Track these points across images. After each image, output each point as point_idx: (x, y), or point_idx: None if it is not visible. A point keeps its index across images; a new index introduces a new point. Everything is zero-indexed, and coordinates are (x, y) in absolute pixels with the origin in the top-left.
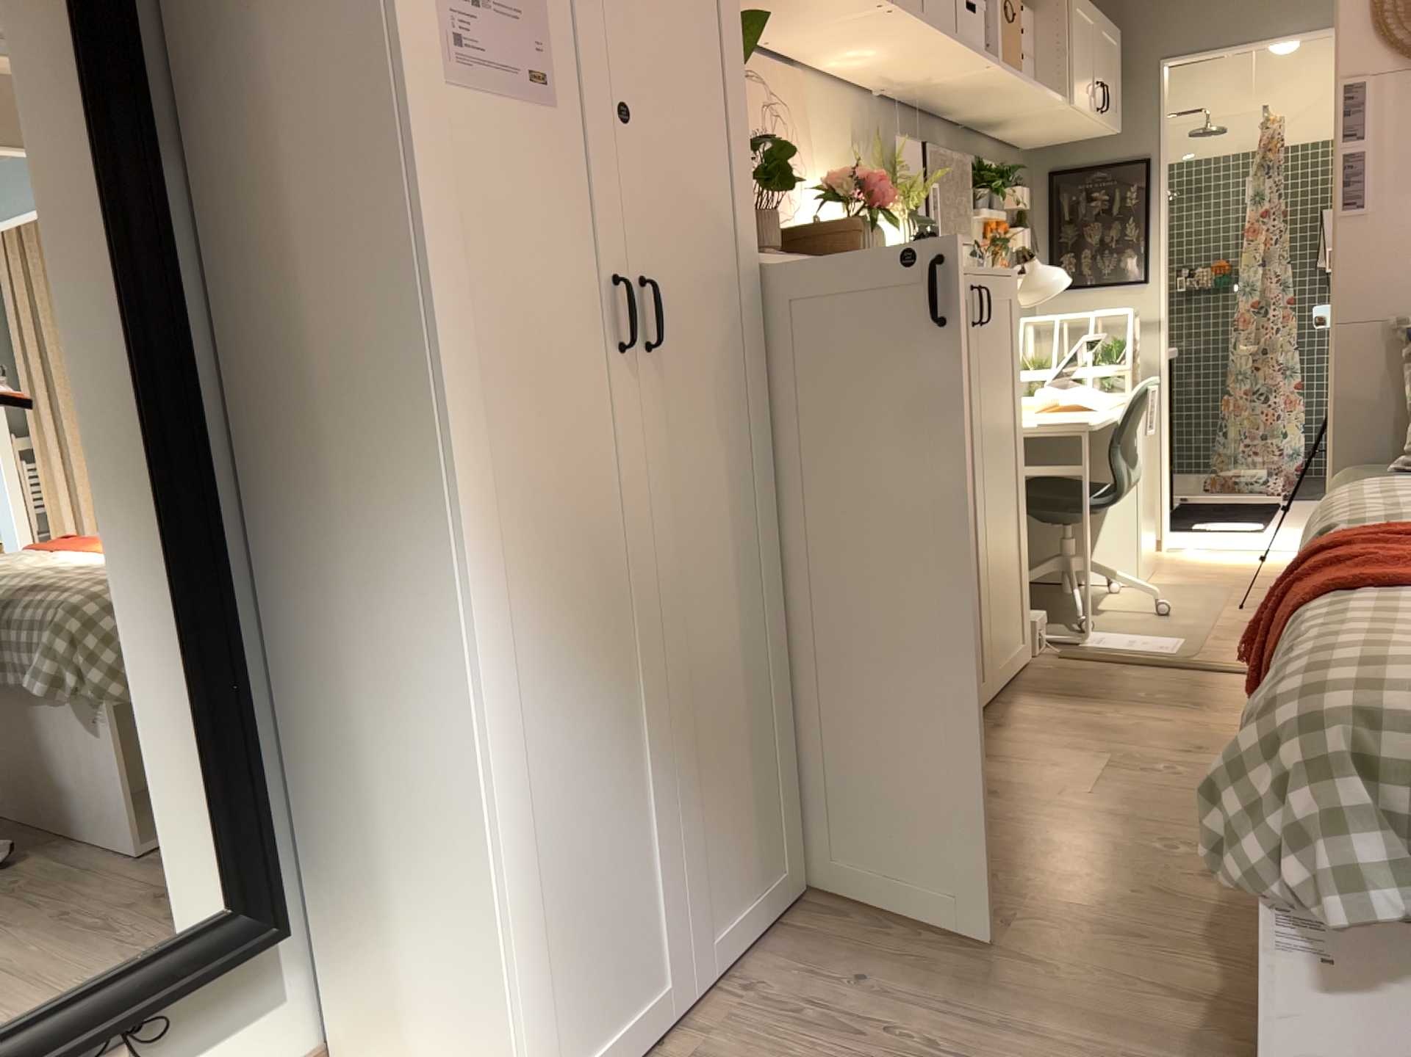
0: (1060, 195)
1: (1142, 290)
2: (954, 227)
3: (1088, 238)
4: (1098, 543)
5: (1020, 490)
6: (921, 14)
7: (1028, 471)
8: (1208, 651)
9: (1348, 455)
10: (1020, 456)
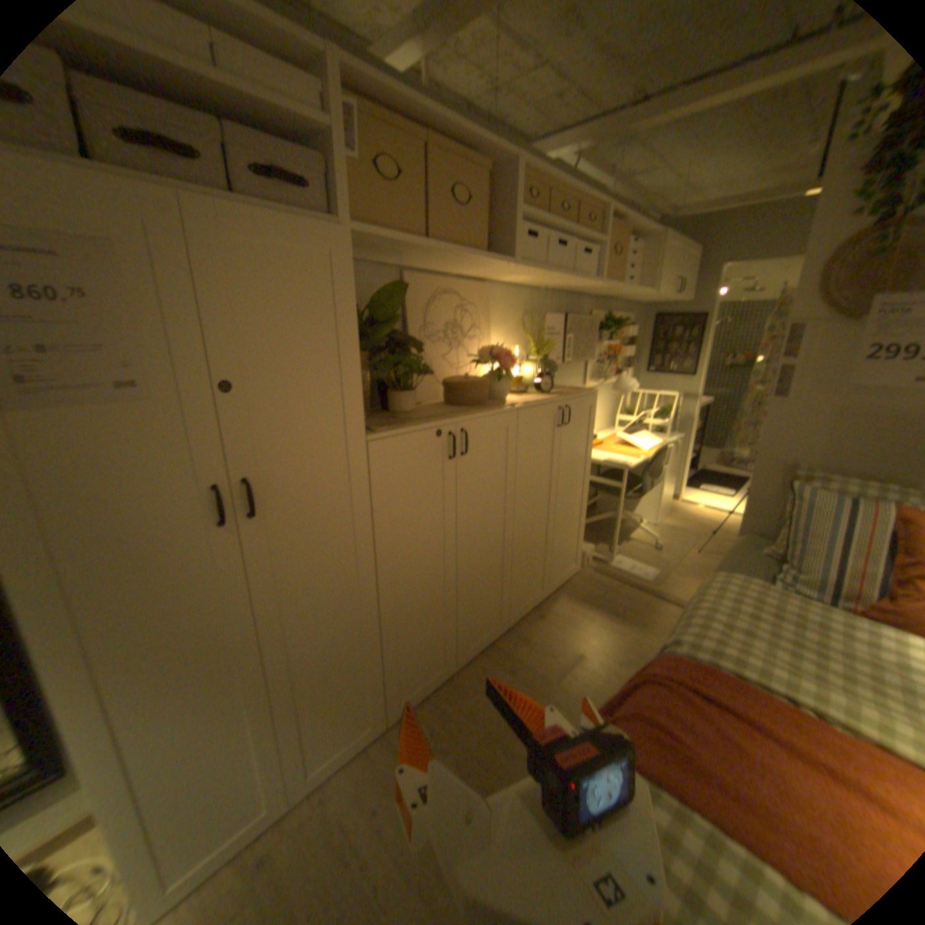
0: (663, 327)
1: (694, 380)
2: (585, 355)
3: (672, 350)
4: (642, 503)
5: (586, 497)
6: (545, 266)
7: (598, 481)
8: (669, 585)
9: (752, 527)
10: (588, 481)
